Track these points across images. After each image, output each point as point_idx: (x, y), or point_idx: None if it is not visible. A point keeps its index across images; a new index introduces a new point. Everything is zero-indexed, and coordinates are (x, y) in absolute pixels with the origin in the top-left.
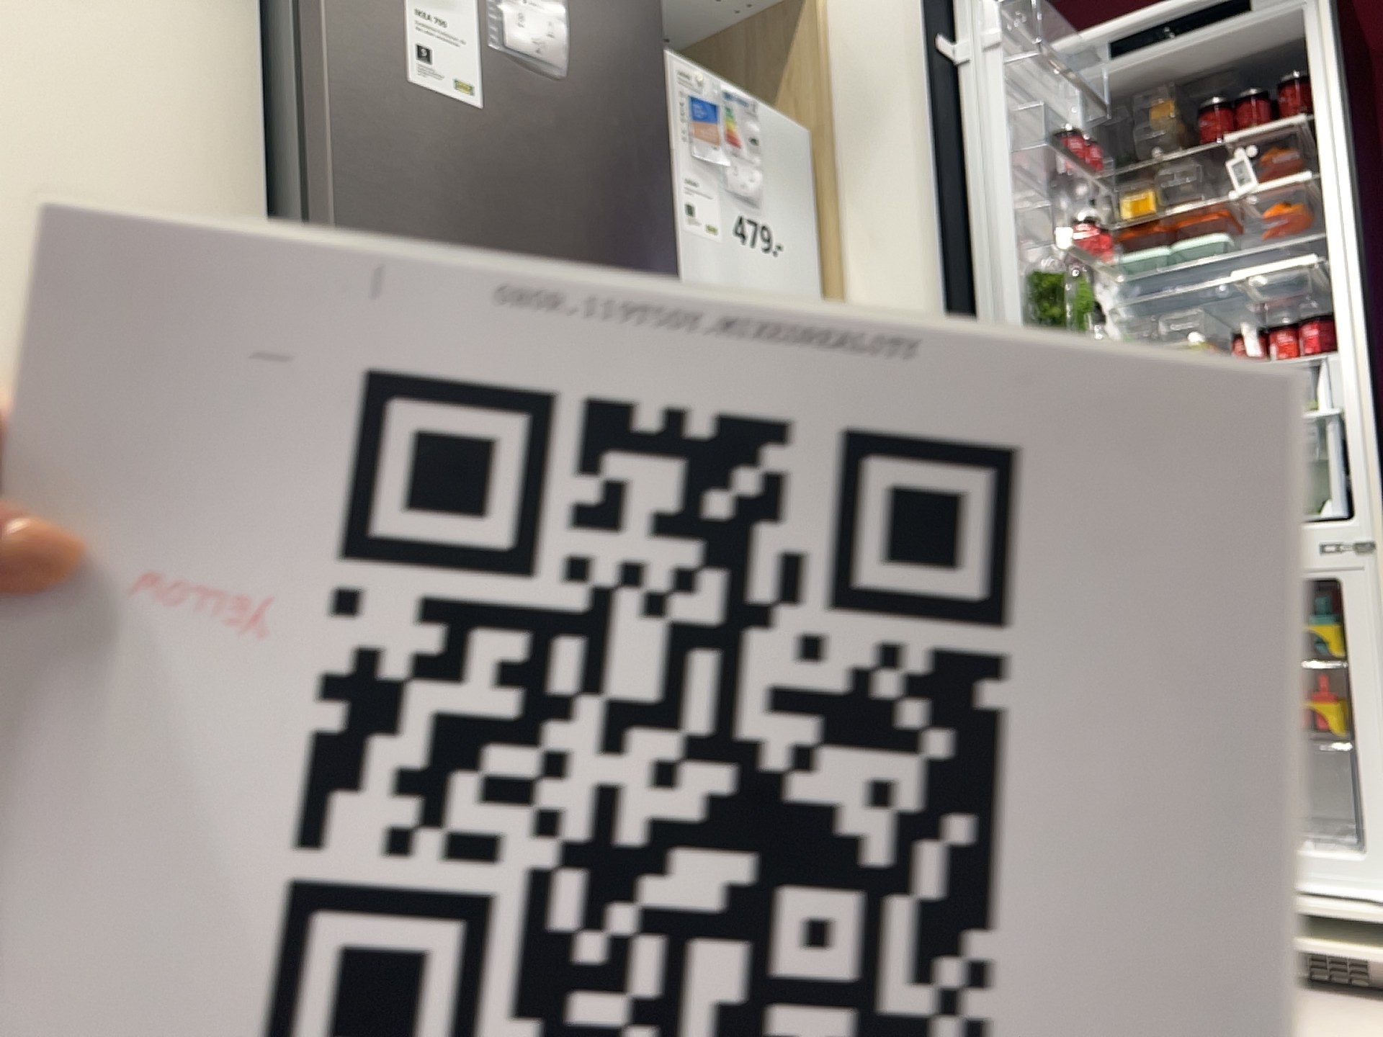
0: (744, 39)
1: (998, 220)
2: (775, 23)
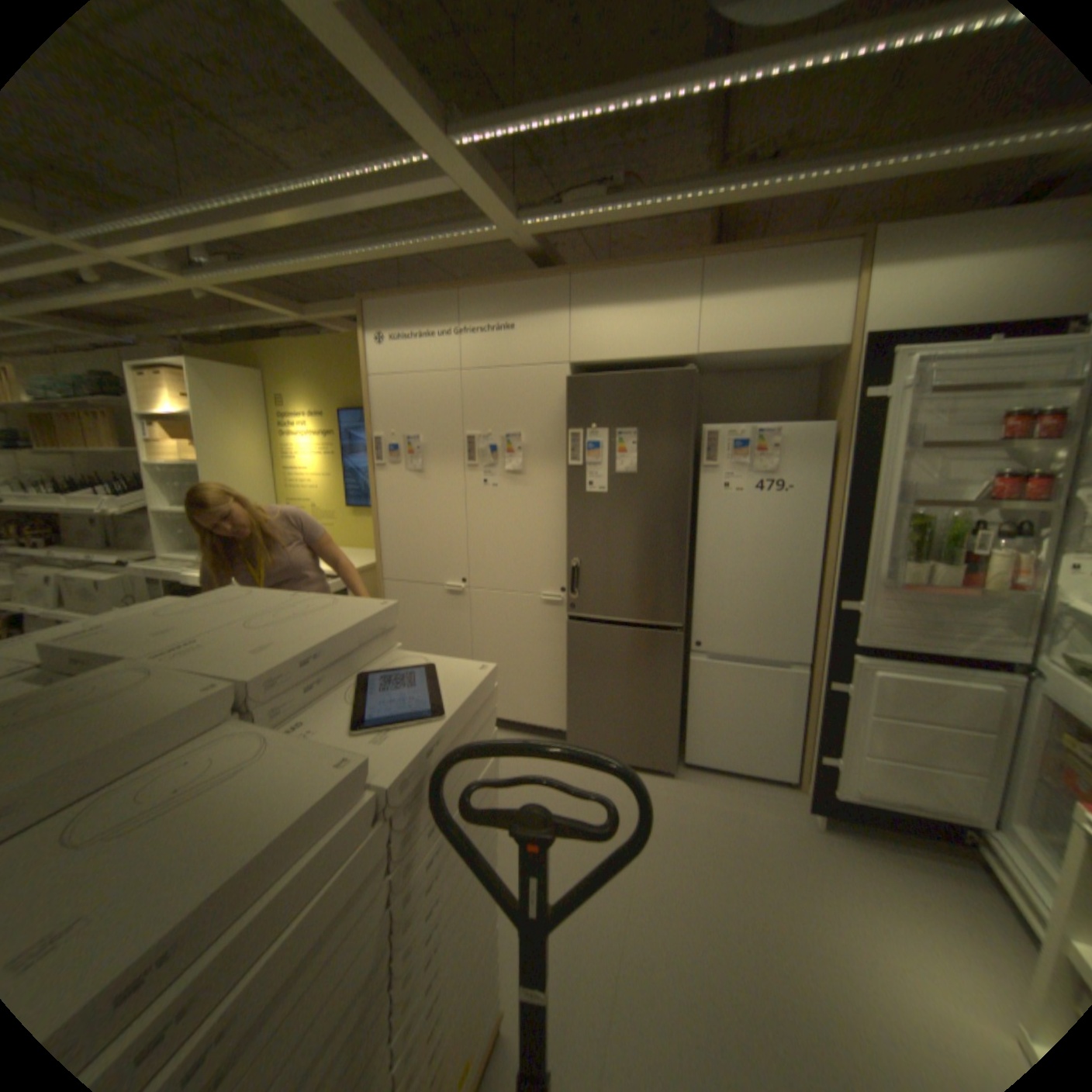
0: (841, 361)
1: (895, 485)
2: (846, 358)
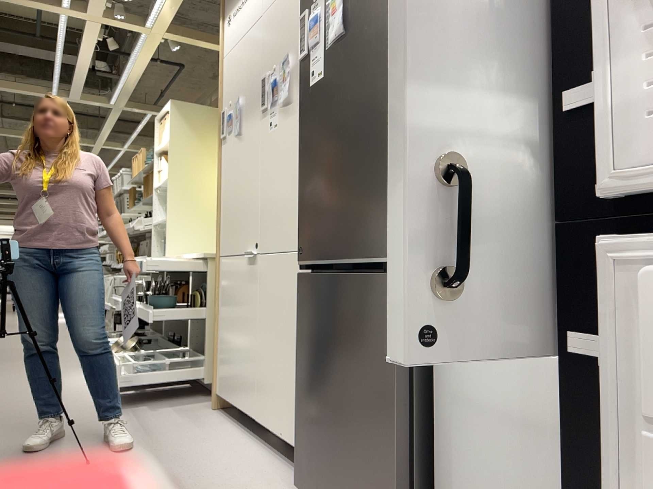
0: None
1: None
2: None
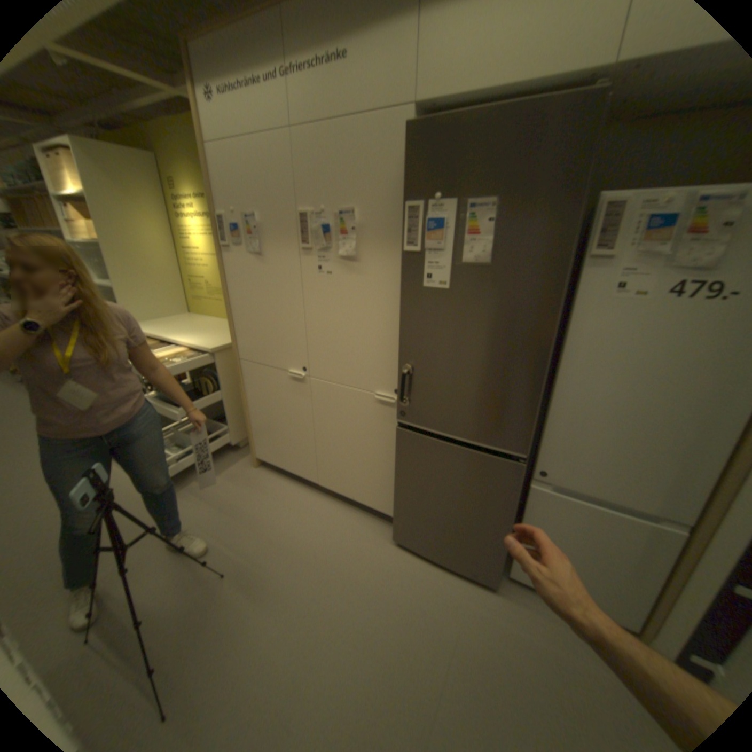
0: None
1: None
2: None
